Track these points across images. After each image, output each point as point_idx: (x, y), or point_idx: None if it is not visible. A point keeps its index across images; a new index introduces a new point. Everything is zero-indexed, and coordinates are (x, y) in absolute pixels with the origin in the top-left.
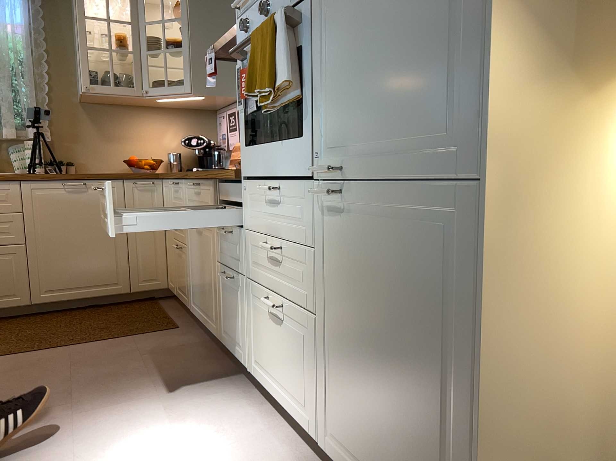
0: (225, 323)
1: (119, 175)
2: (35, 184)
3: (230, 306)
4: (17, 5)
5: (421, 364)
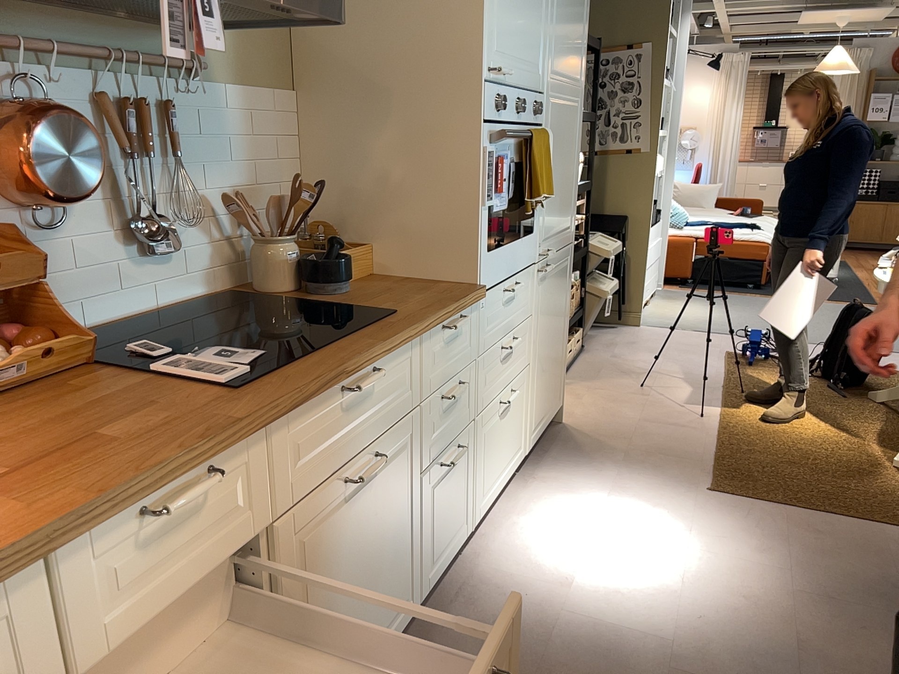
0: (435, 545)
1: None
2: None
3: (446, 502)
4: None
5: (560, 329)
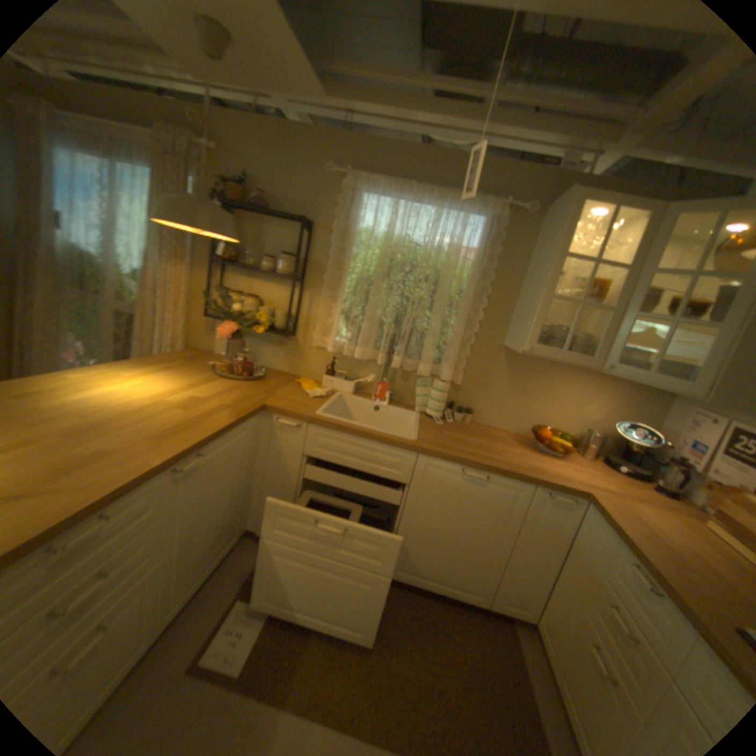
0: None
1: (535, 481)
2: (433, 461)
3: None
4: (479, 226)
5: None
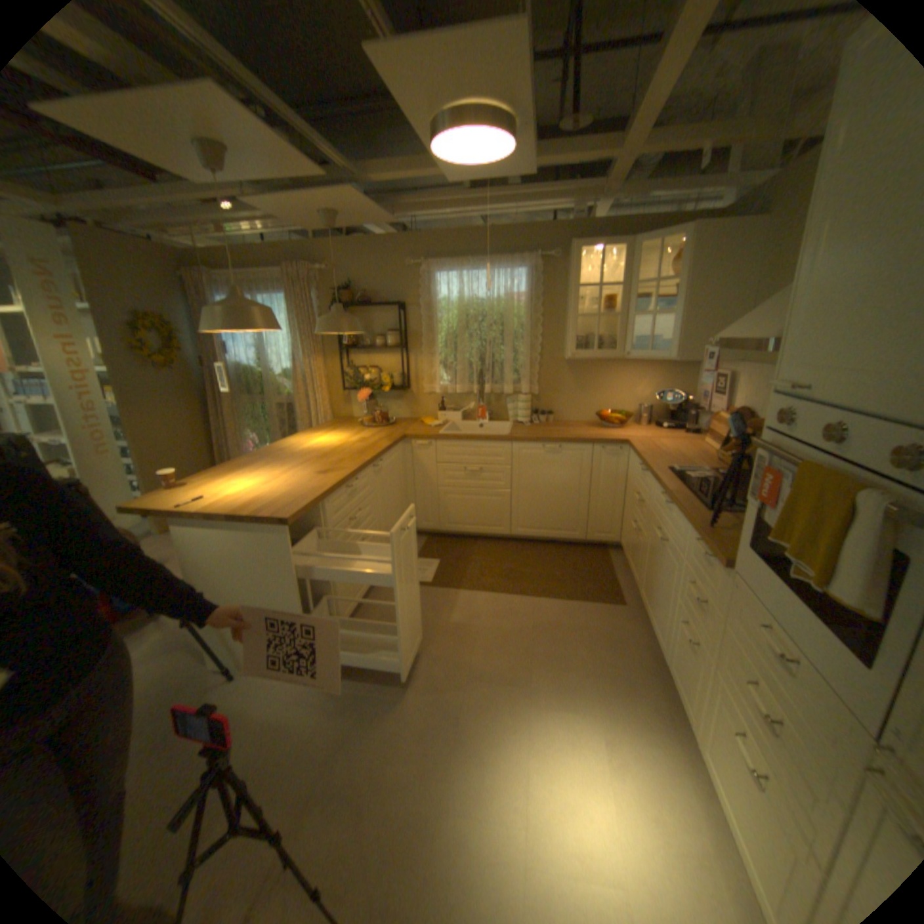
0: (677, 663)
1: (589, 441)
2: (521, 445)
3: (686, 659)
4: (523, 276)
5: None
